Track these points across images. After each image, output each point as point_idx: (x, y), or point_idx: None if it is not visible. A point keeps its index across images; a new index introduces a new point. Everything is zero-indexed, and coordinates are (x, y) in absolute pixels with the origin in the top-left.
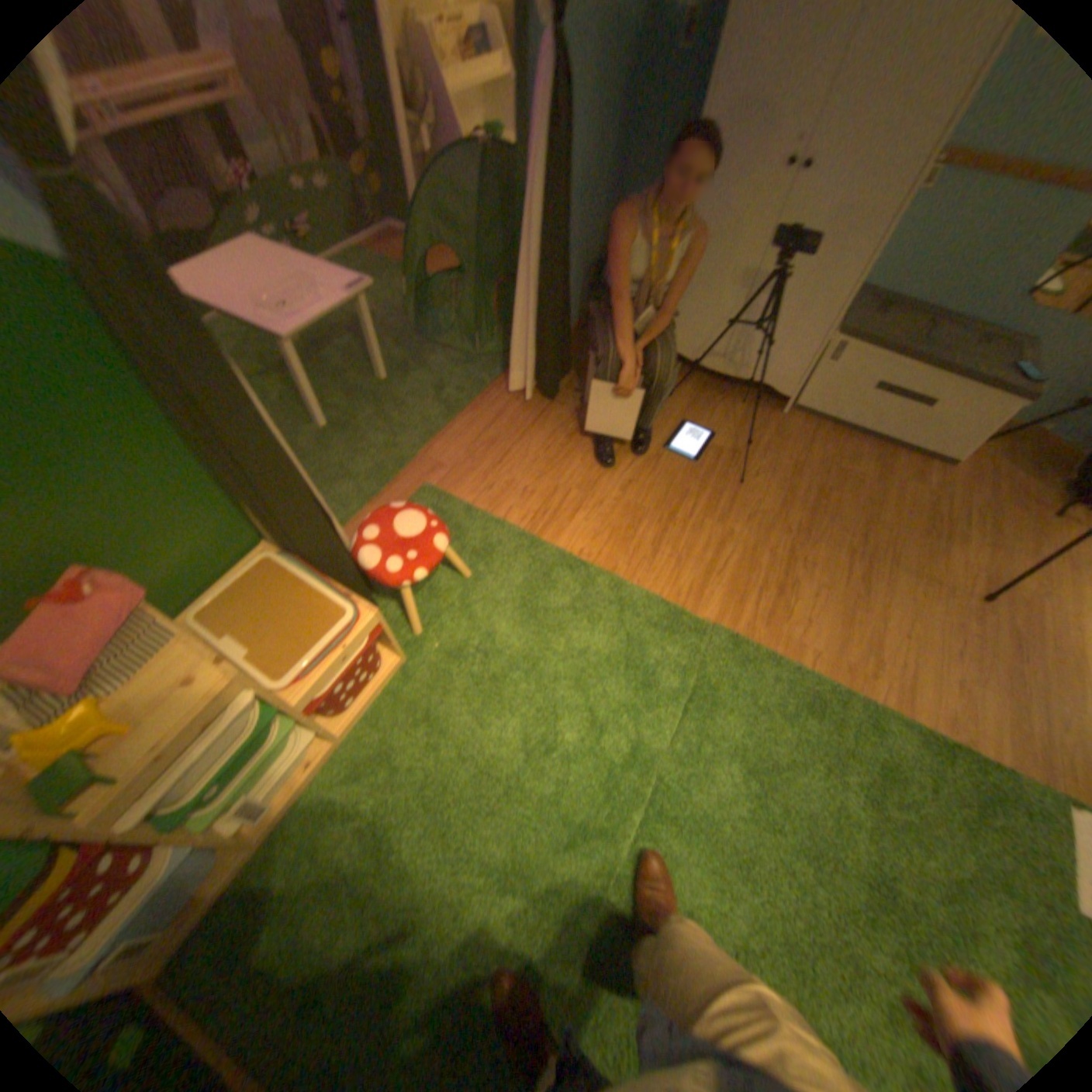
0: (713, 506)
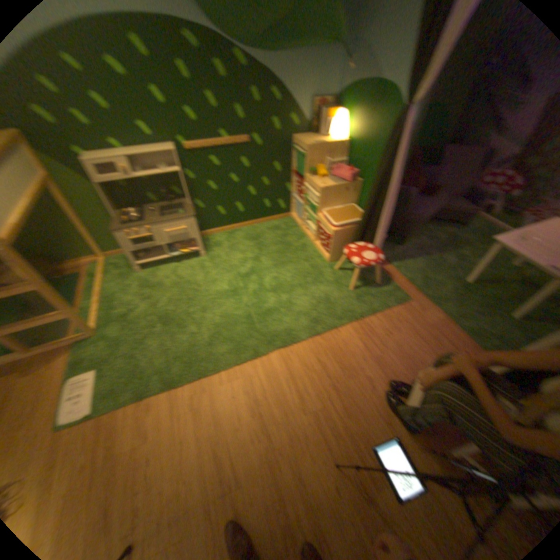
0: (328, 425)
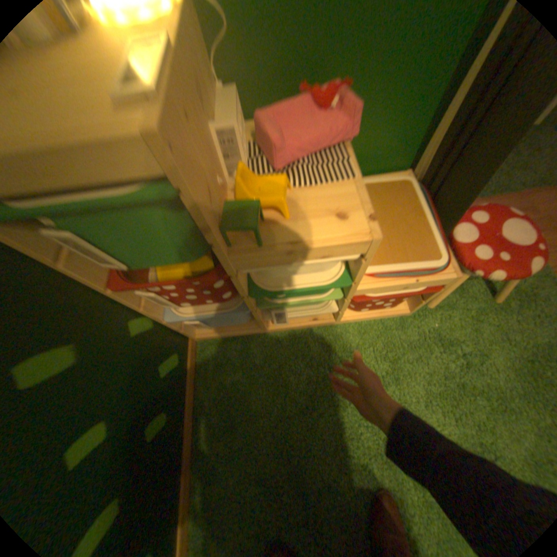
0: None
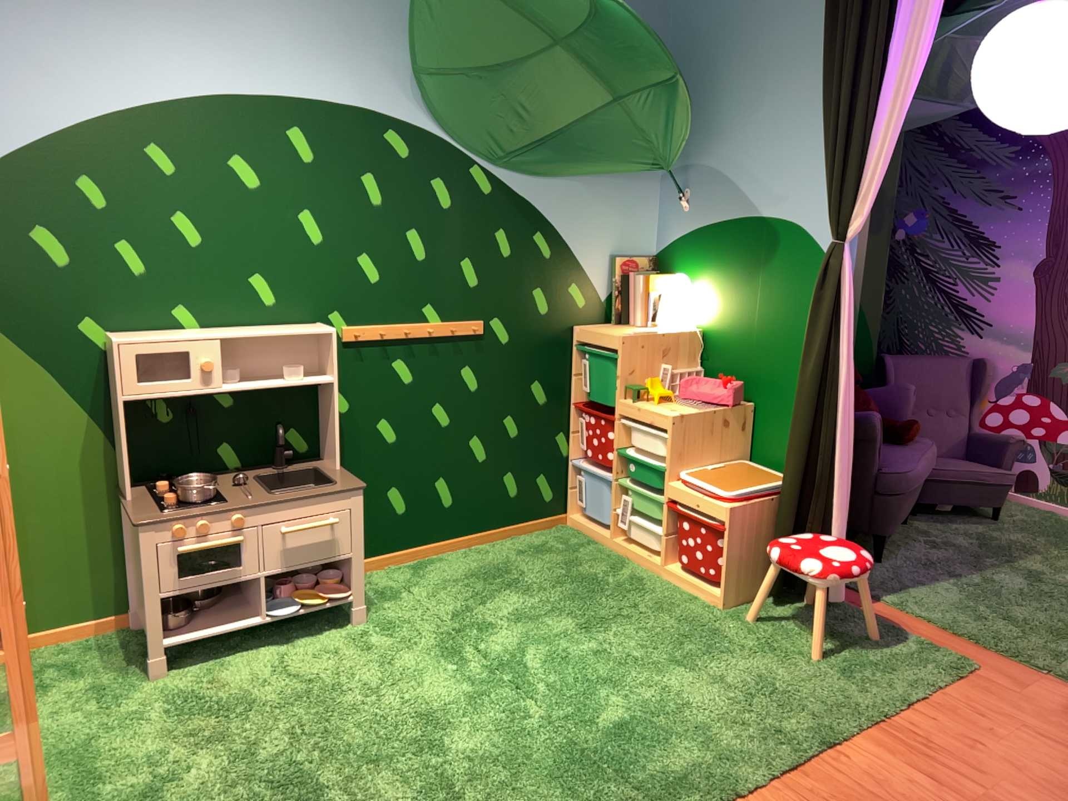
0: None
